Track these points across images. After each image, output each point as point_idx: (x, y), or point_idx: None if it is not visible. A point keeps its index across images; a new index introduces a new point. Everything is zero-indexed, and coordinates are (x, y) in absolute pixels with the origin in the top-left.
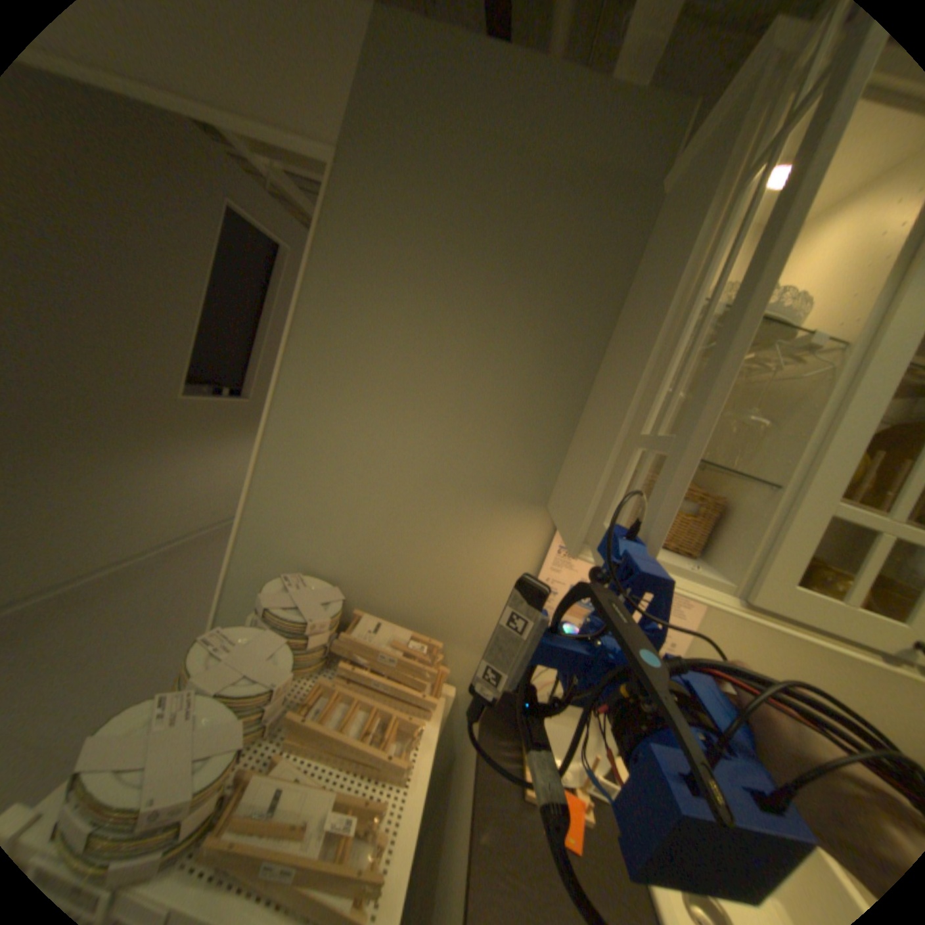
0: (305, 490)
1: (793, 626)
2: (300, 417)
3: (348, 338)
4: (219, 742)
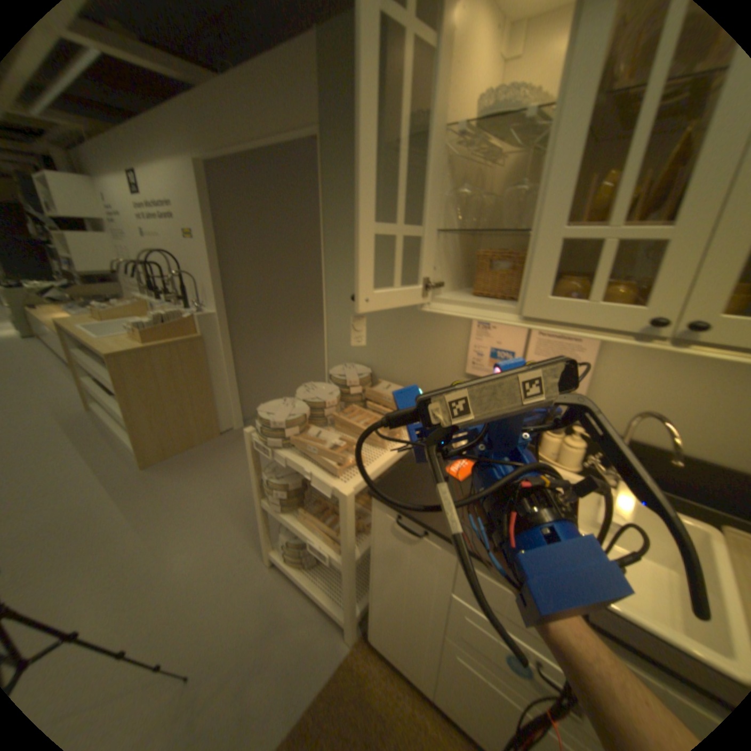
0: (348, 321)
1: (556, 326)
2: (337, 282)
3: (347, 230)
4: (297, 410)
